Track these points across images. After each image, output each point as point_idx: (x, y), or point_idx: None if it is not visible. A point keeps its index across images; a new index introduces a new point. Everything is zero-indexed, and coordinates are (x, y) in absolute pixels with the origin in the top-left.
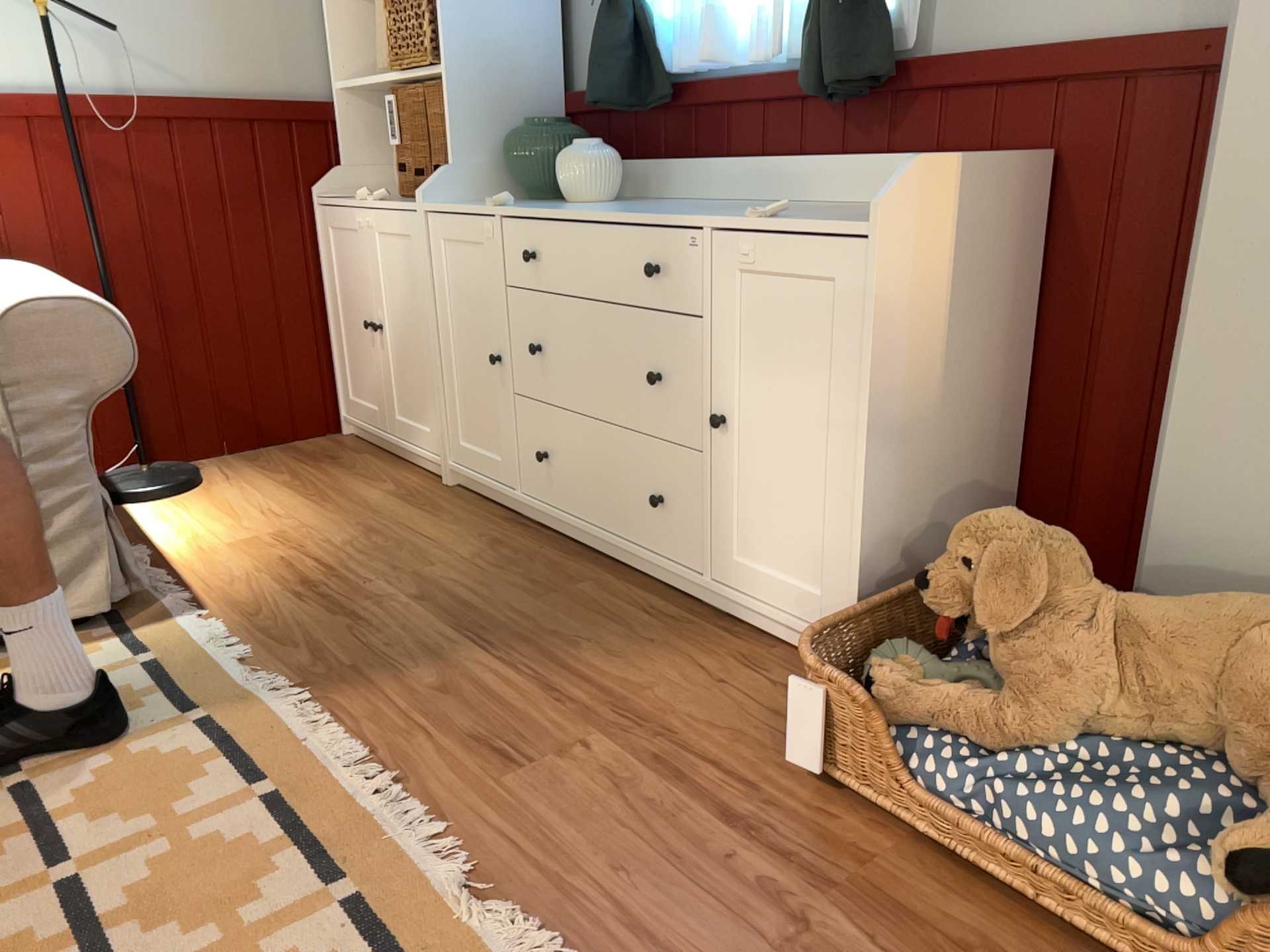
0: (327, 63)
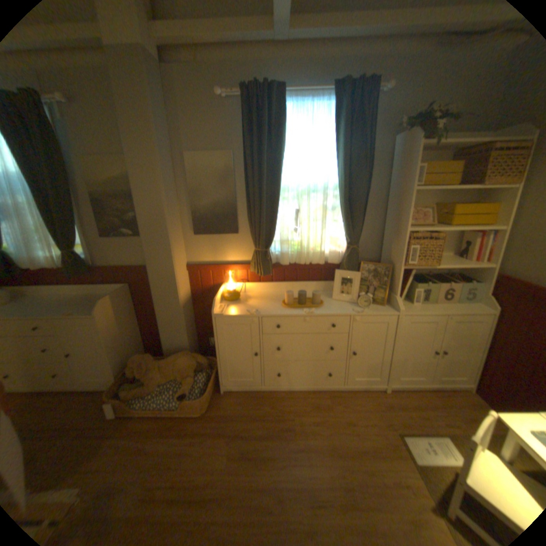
0: None
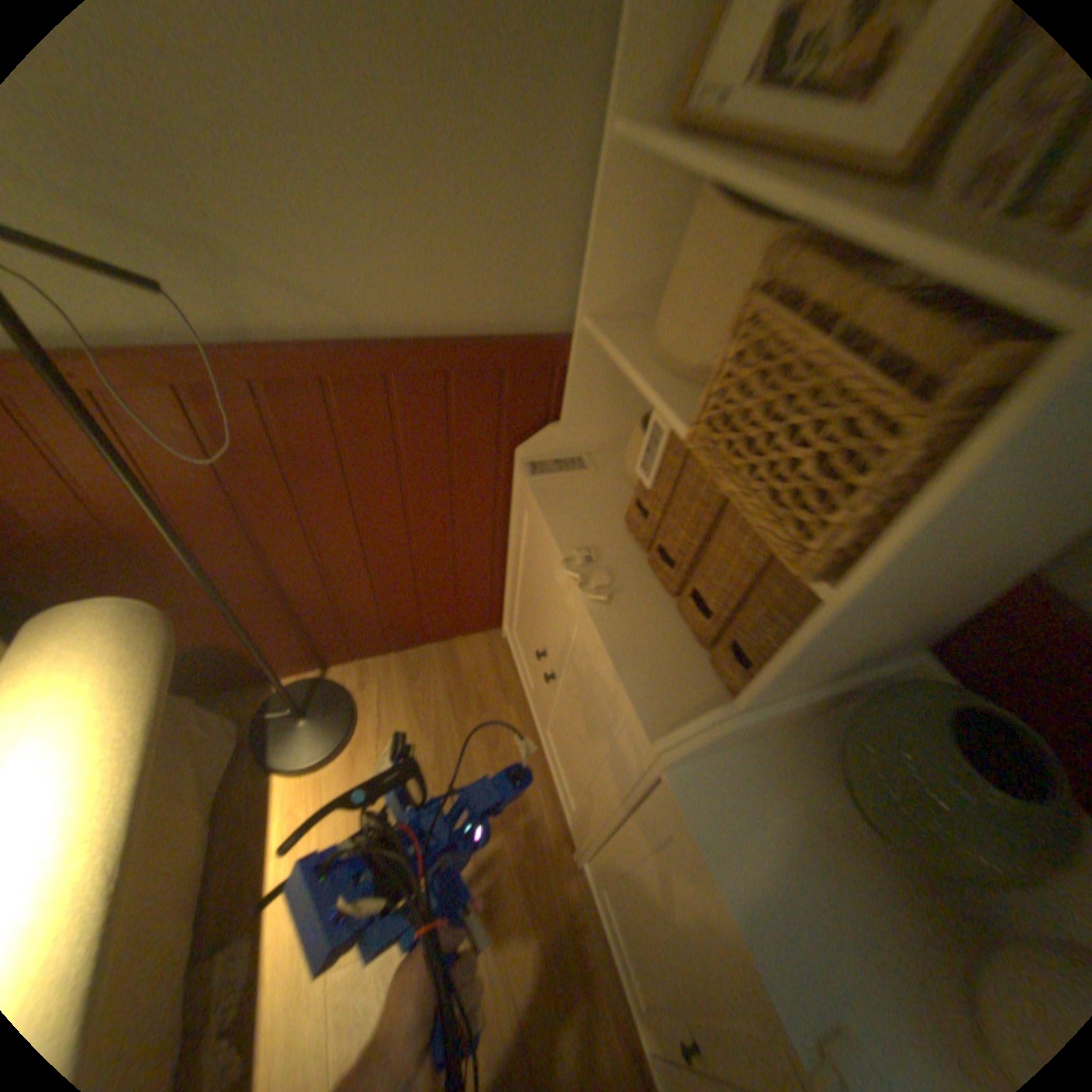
0: (582, 263)
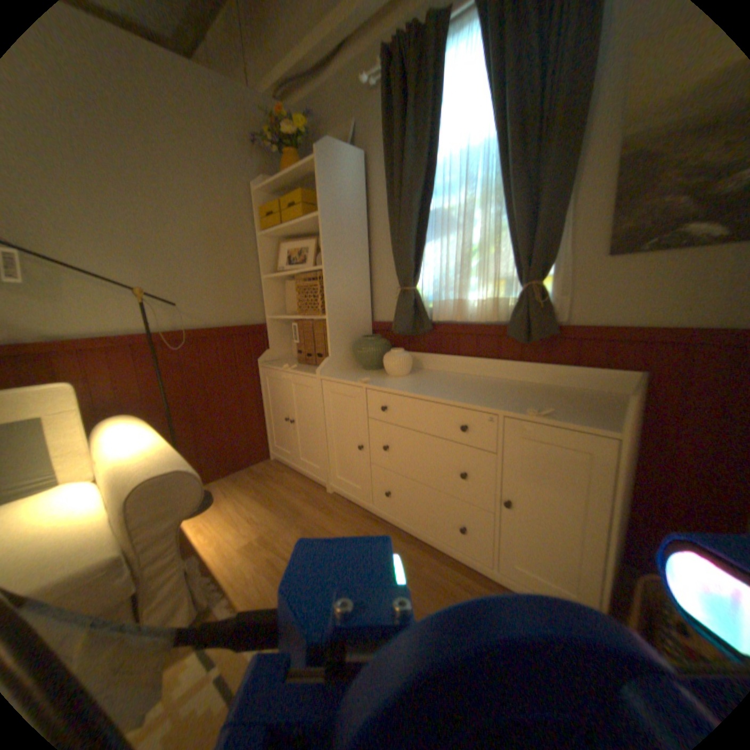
0: (263, 306)
